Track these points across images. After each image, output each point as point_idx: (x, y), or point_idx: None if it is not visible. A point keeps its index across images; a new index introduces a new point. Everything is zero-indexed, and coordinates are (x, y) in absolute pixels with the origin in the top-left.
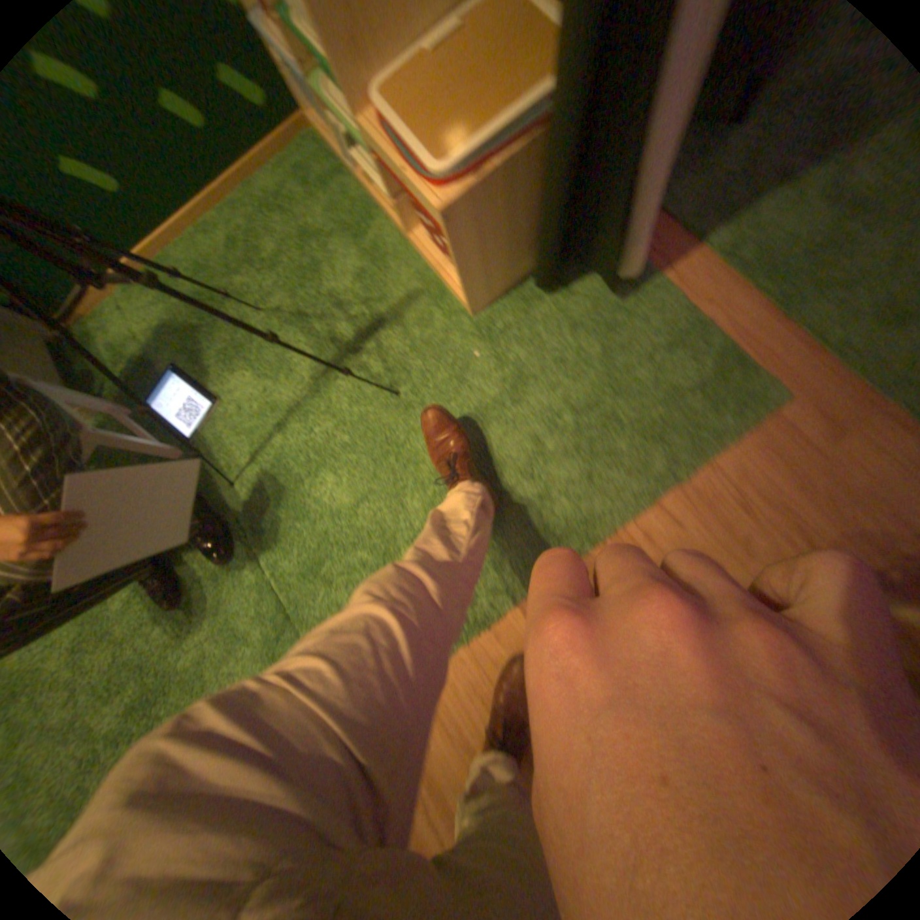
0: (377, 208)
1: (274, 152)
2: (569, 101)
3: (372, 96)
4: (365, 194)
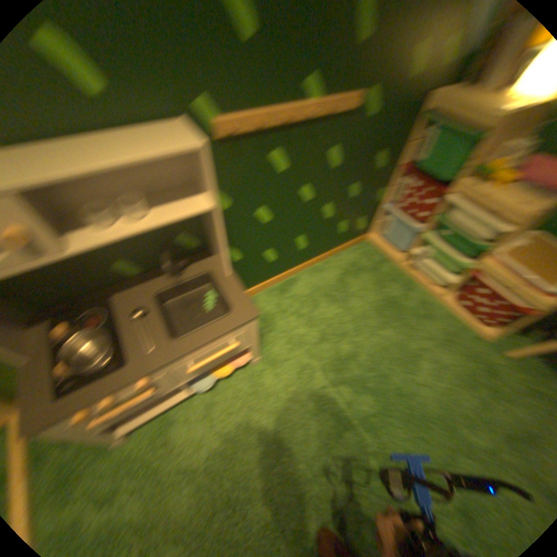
0: (417, 280)
1: (354, 245)
2: None
3: (497, 255)
4: (408, 273)
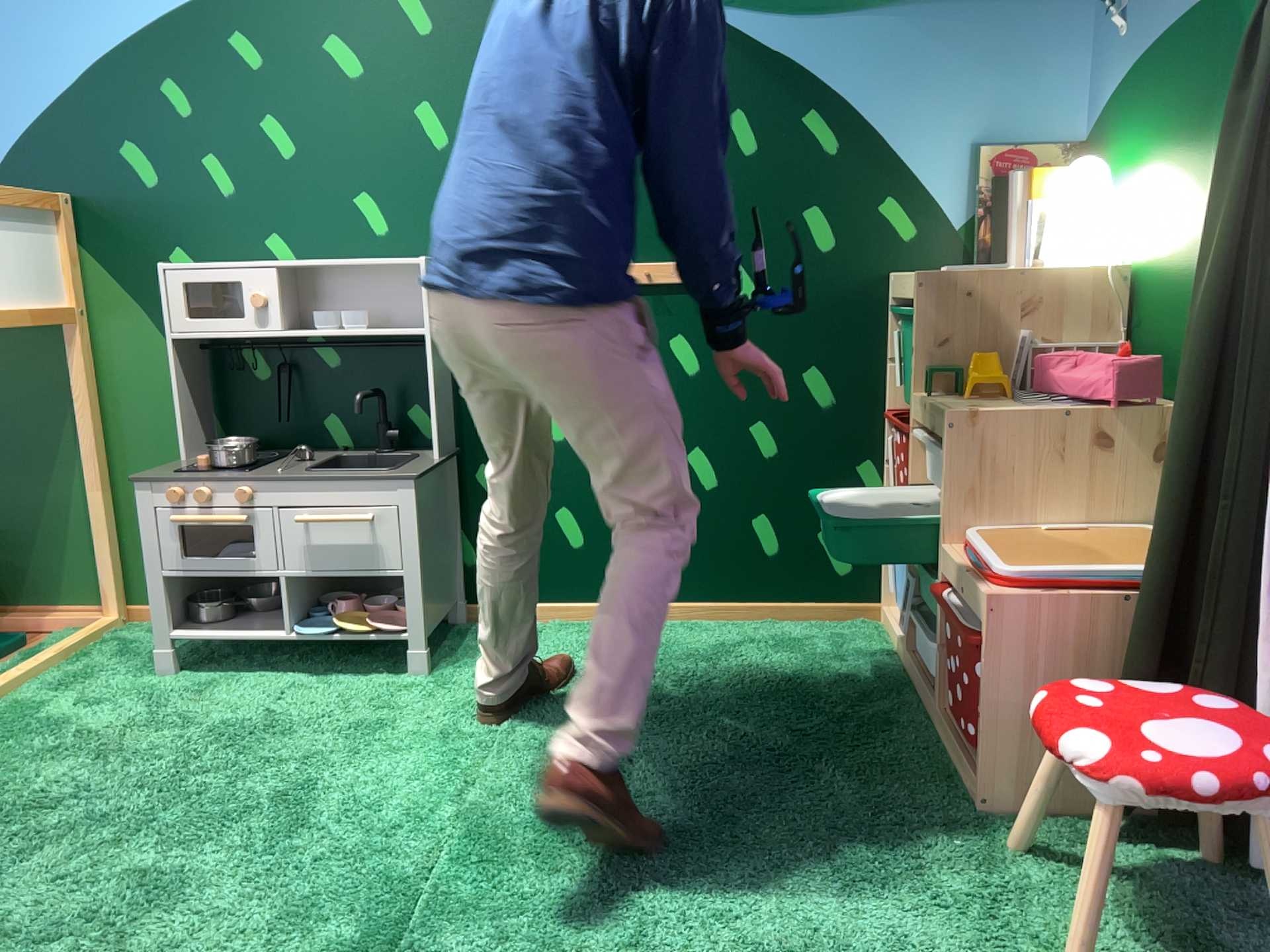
0: (918, 690)
1: (827, 618)
2: (1168, 543)
3: (974, 537)
4: (912, 676)
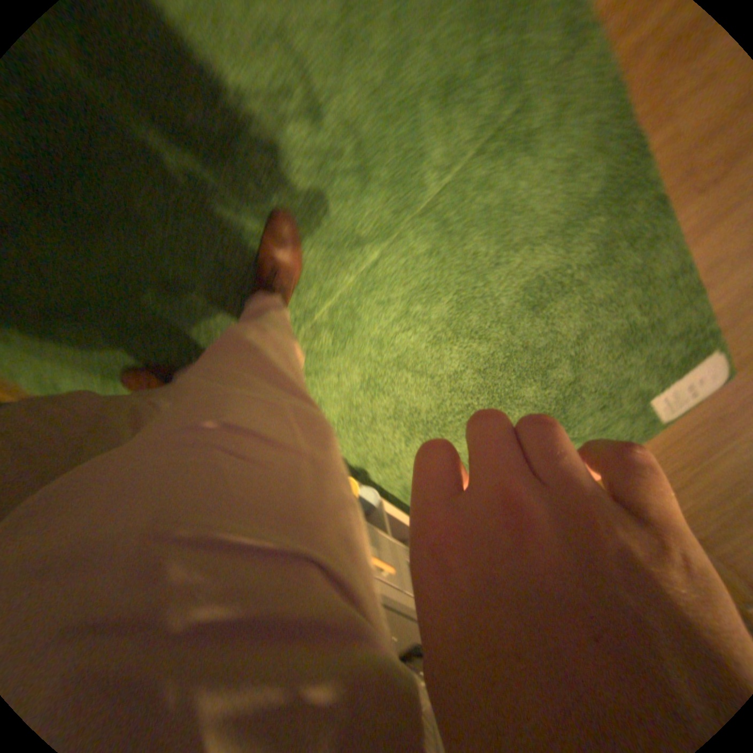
0: None
1: None
2: None
3: None
4: None
